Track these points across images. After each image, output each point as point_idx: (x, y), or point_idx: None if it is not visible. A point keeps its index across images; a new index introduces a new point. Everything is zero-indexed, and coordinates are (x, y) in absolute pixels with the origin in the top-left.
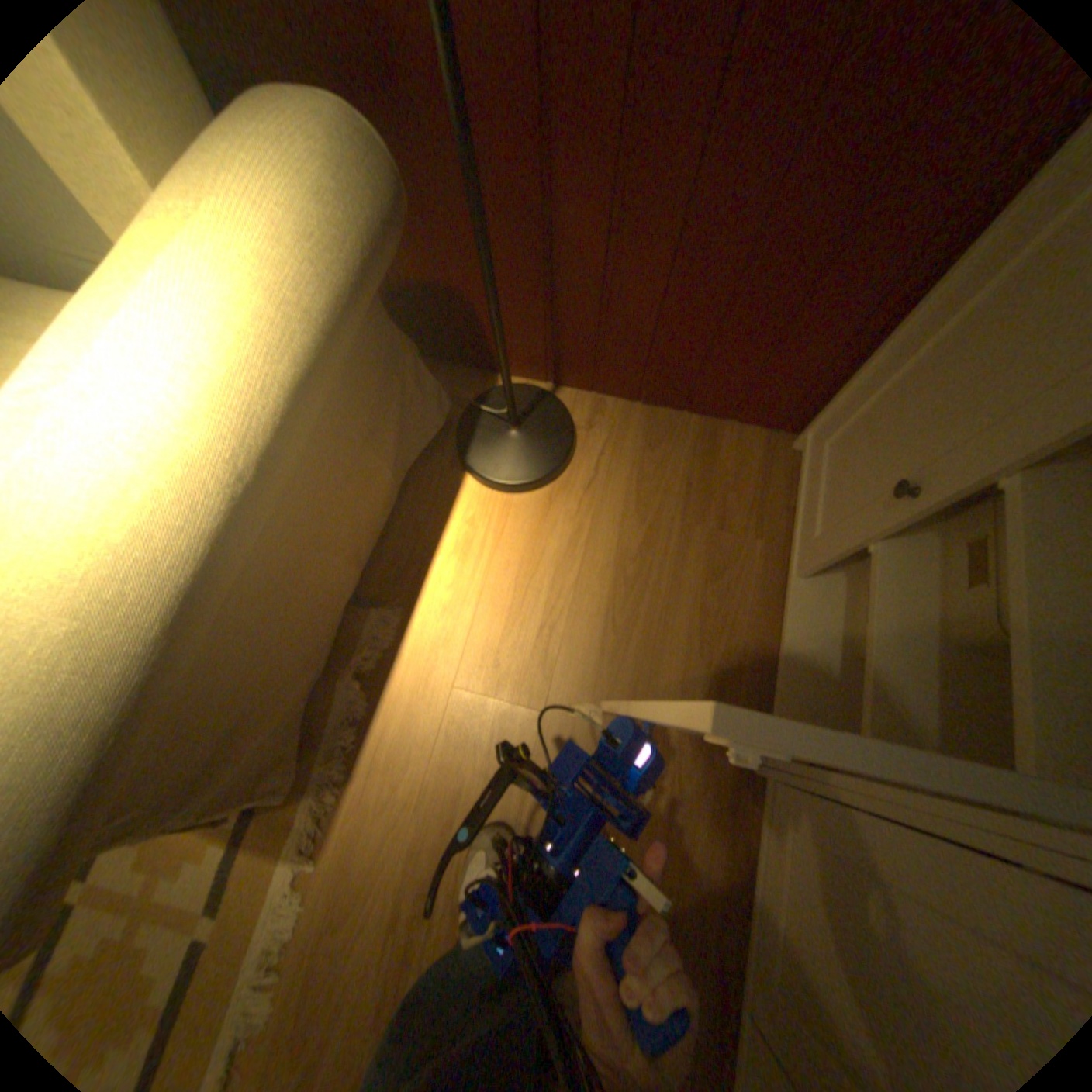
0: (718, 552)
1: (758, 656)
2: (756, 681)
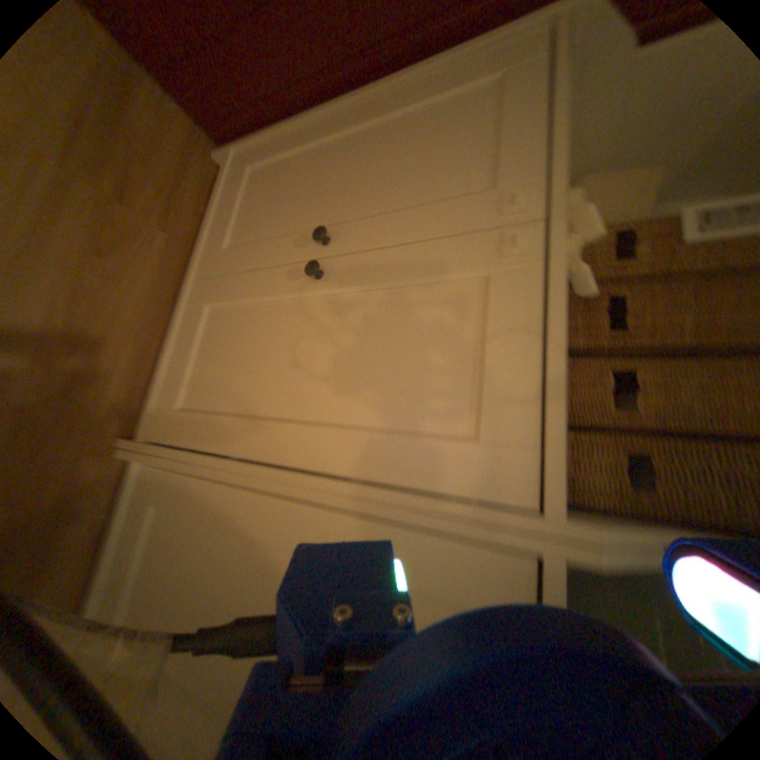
0: (111, 231)
1: (140, 350)
2: (133, 374)
